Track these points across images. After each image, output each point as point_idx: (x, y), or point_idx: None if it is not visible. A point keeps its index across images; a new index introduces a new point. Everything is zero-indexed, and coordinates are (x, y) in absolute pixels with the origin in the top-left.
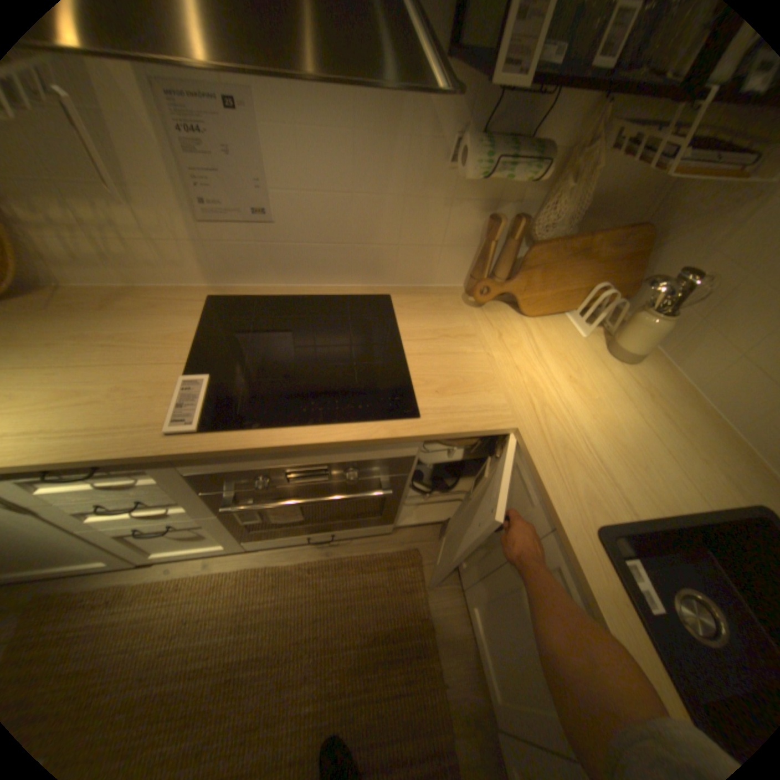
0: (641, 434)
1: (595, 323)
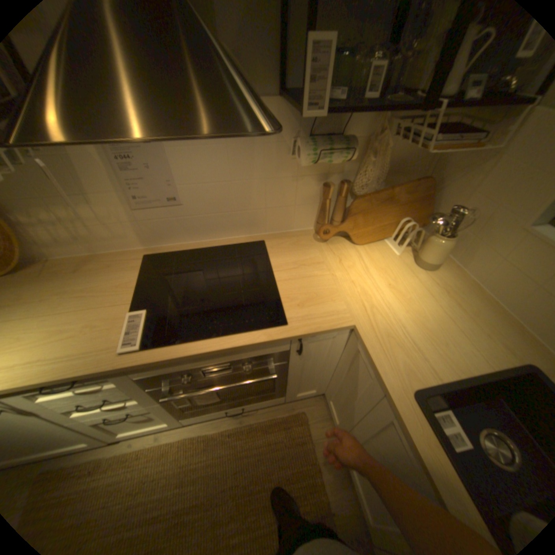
0: (441, 320)
1: (405, 244)
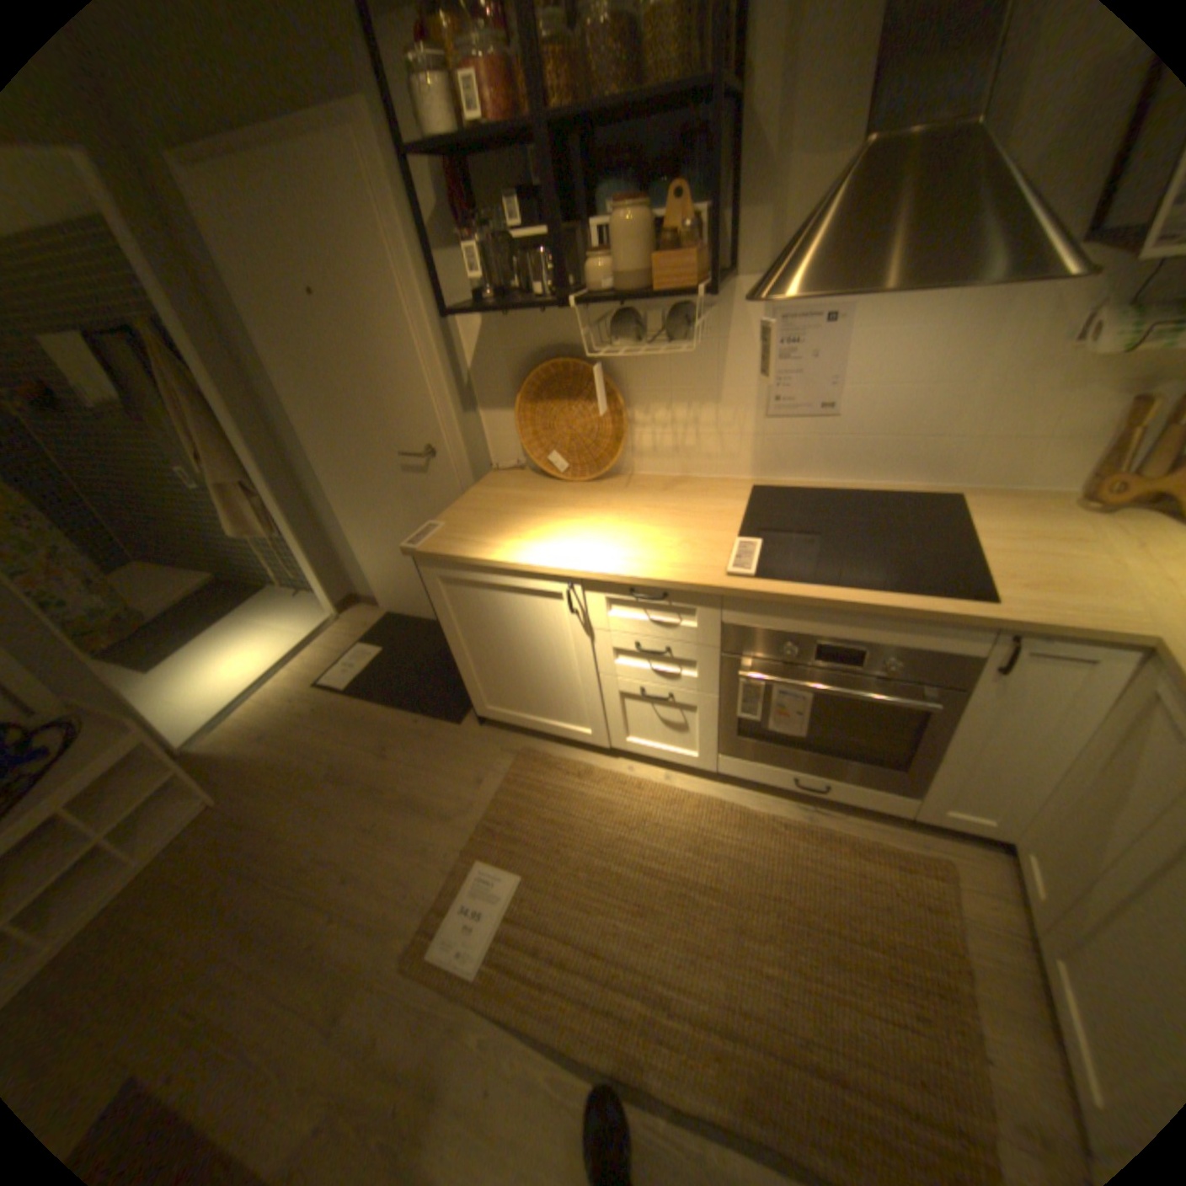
0: None
1: None
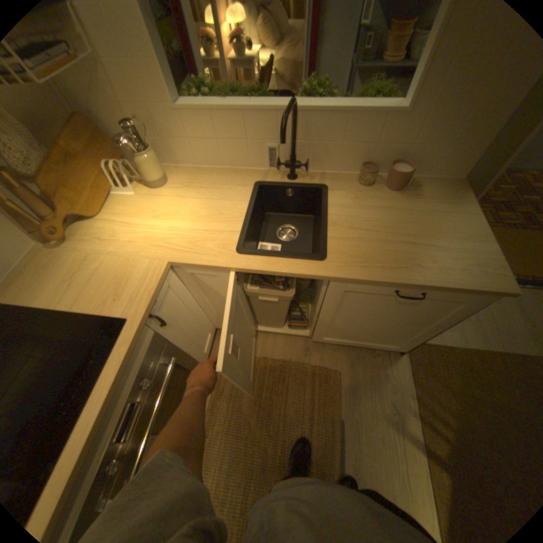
0: (203, 204)
1: (127, 182)
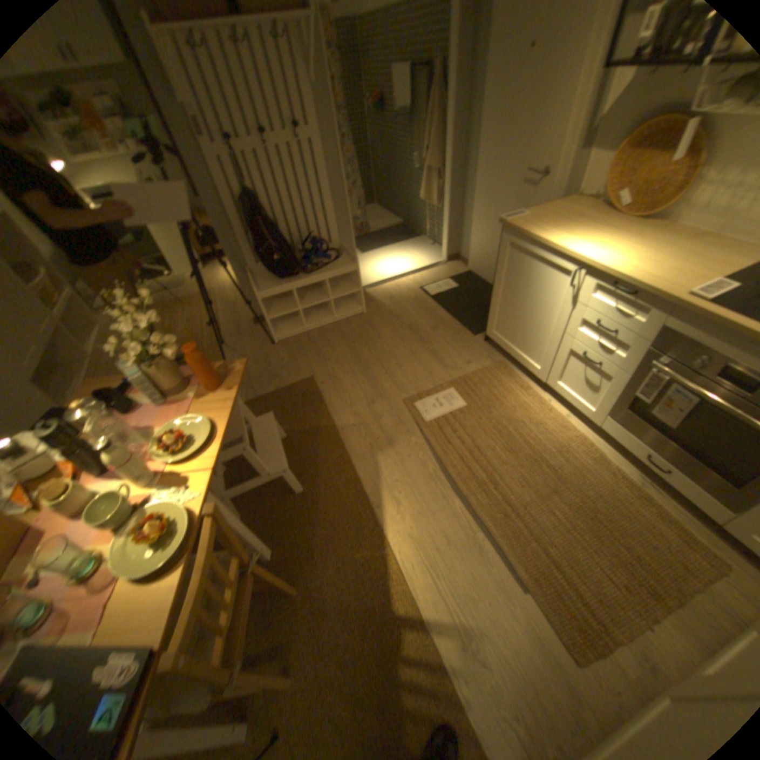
0: None
1: None
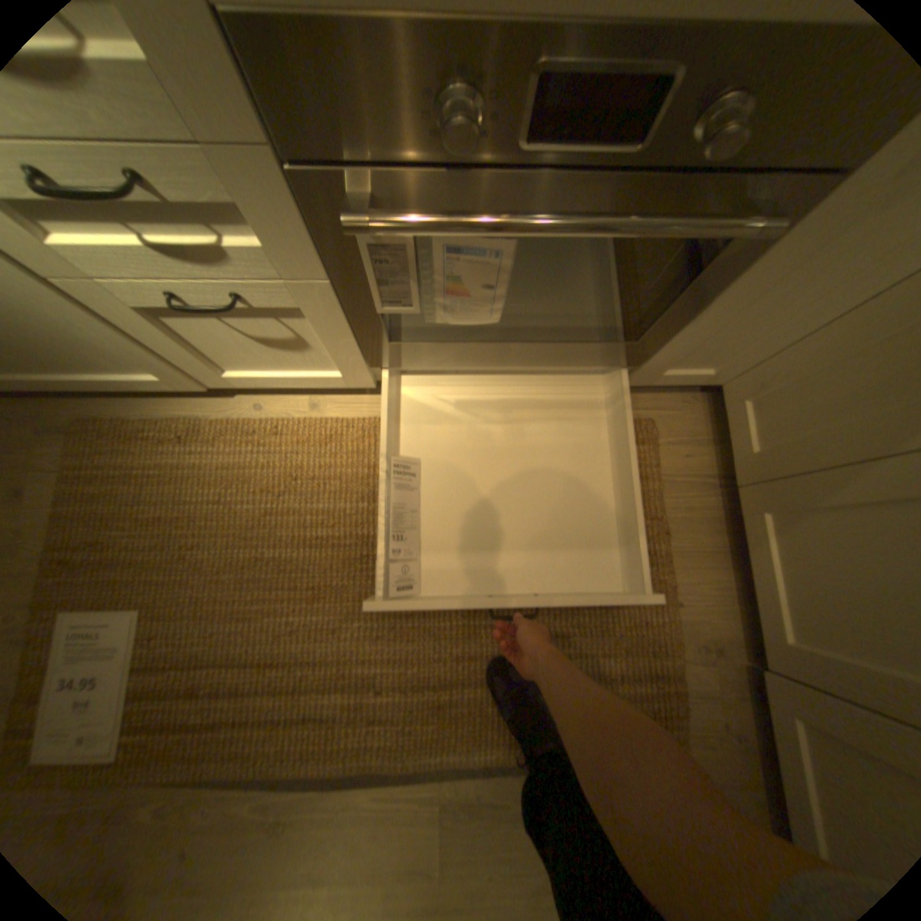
0: None
1: None
